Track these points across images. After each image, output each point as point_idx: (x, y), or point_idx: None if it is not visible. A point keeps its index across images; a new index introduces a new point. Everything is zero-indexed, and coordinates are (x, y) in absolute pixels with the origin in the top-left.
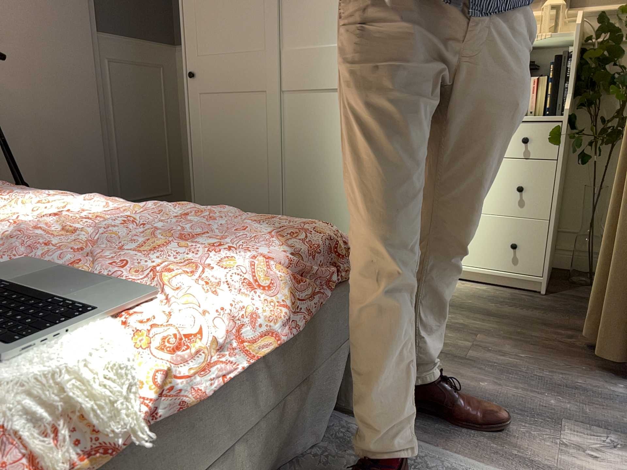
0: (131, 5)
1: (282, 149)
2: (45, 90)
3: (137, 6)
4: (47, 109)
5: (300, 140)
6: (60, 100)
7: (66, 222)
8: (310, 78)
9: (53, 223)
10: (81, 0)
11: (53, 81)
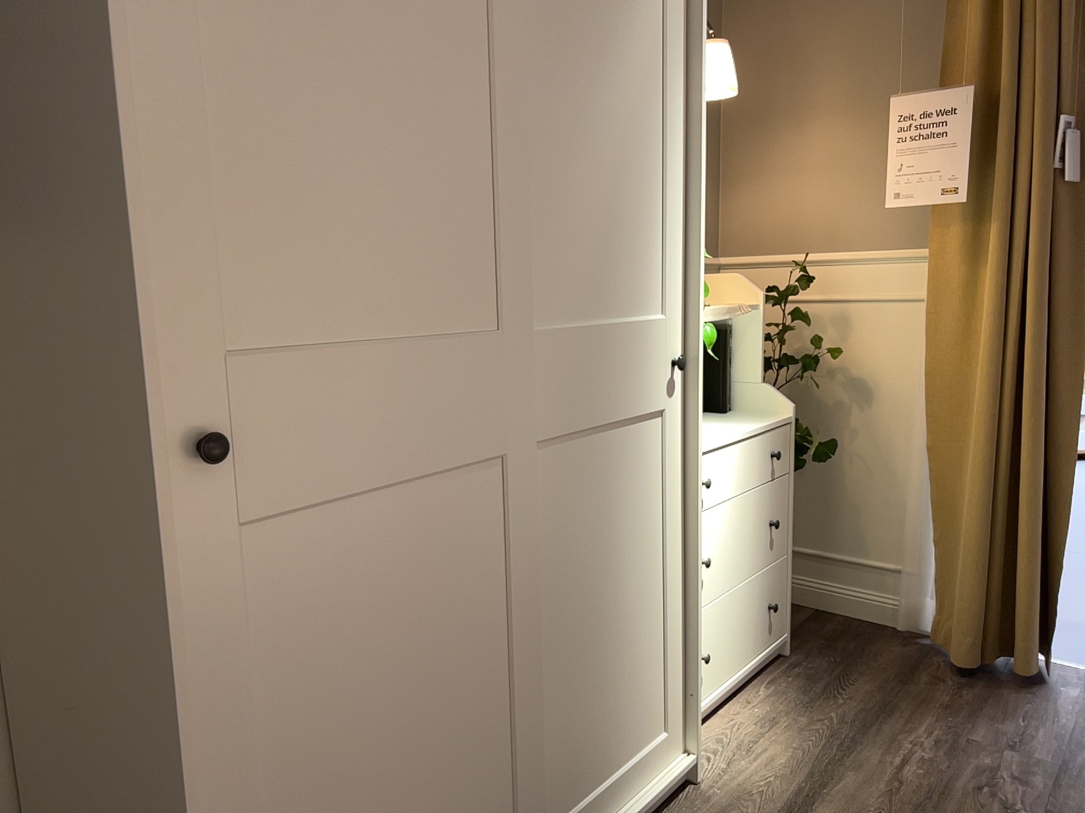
0: None
1: (539, 595)
2: None
3: None
4: None
5: (567, 554)
6: None
7: None
8: (587, 401)
9: None
10: None
11: None
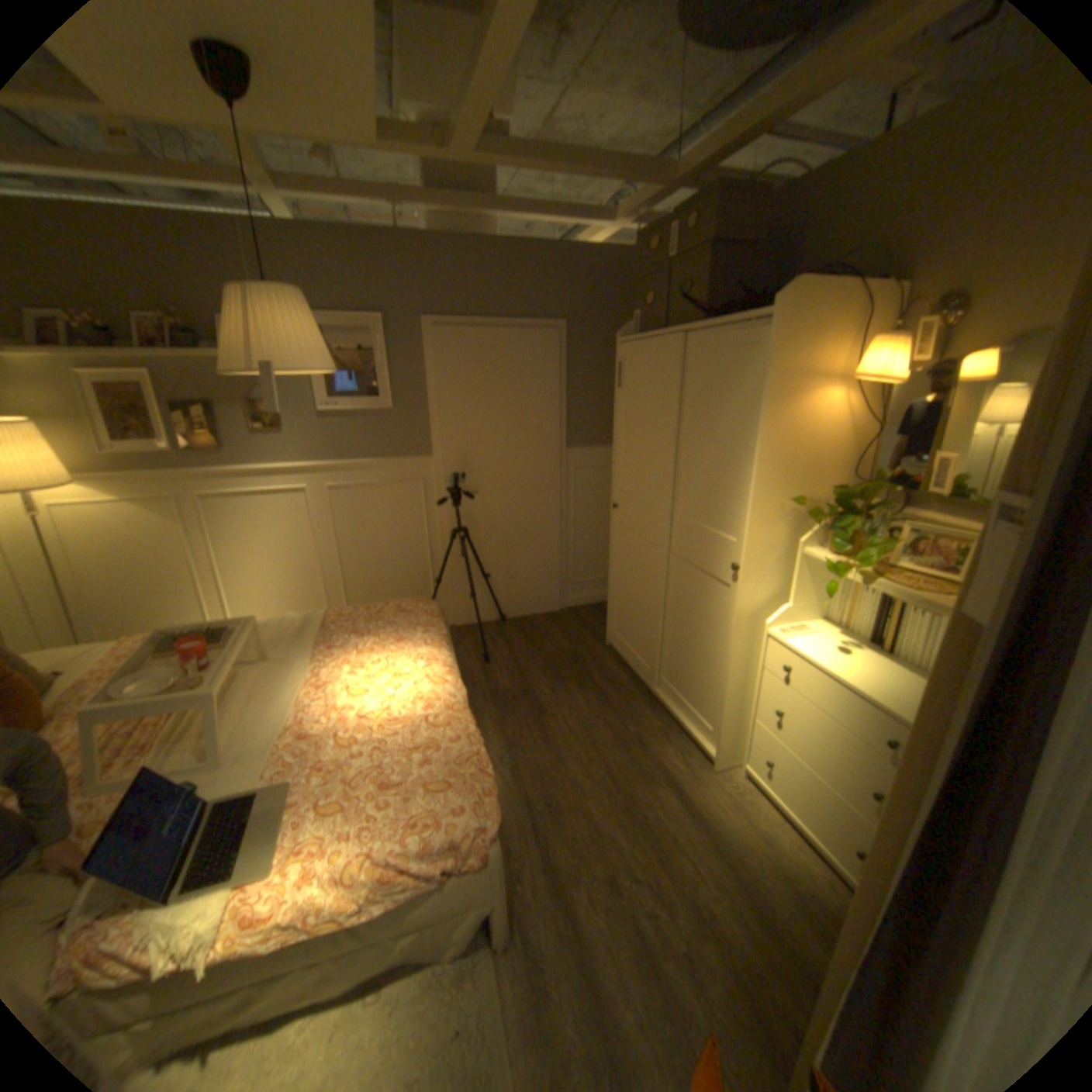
0: (601, 418)
1: (665, 605)
2: (514, 503)
3: (608, 418)
4: (515, 517)
5: (679, 605)
6: (526, 509)
7: (376, 715)
8: (691, 552)
9: (377, 707)
10: (552, 428)
11: (521, 495)
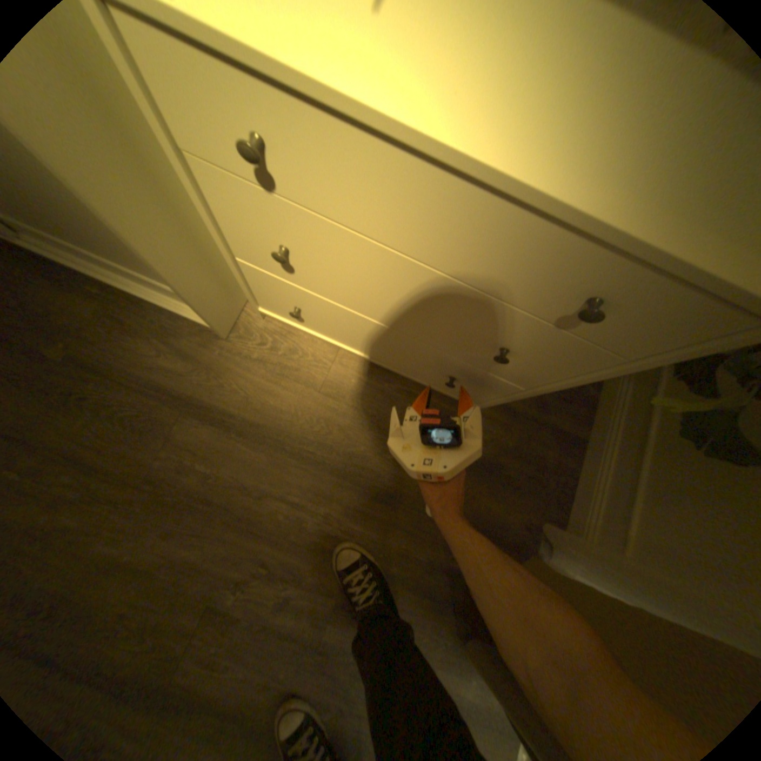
0: None
1: None
2: None
3: None
4: None
5: None
6: None
7: None
8: None
9: None
10: None
11: None
